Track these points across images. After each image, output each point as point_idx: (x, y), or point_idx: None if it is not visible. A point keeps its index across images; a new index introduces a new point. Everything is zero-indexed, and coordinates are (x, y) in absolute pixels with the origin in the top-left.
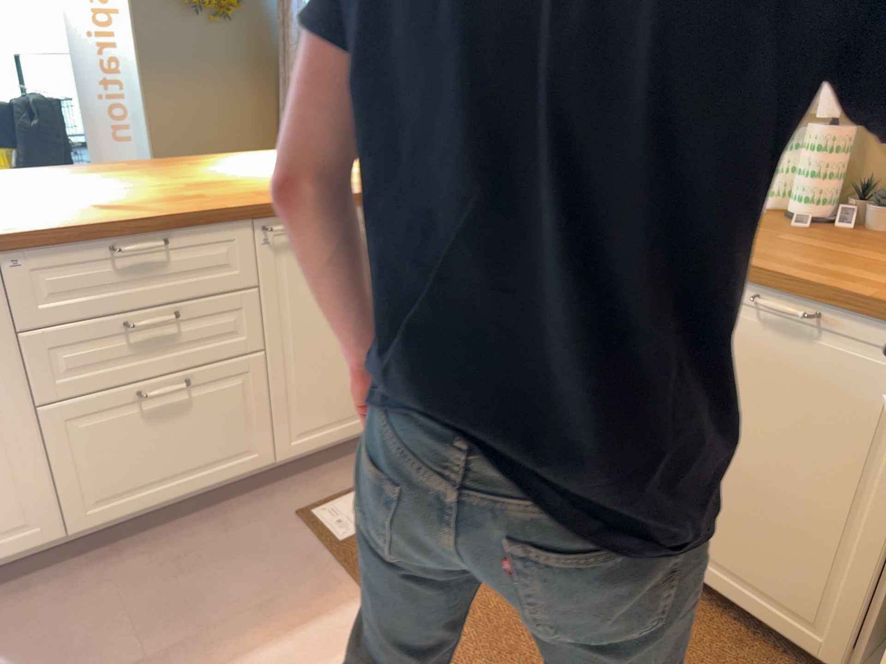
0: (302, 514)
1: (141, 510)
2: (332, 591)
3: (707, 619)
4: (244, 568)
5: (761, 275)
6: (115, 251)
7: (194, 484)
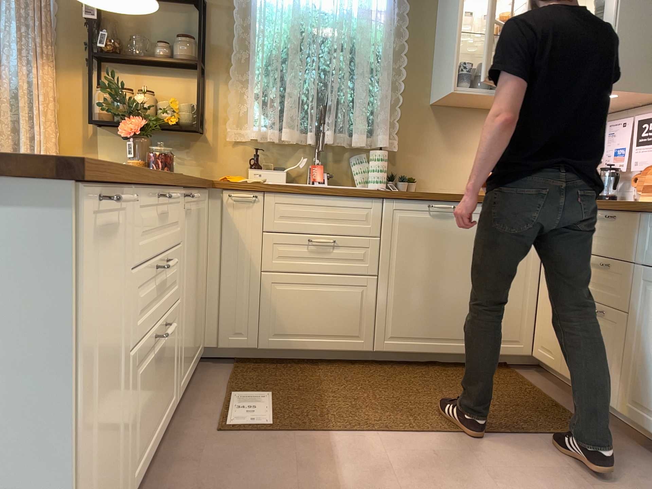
0: (222, 430)
1: (142, 470)
2: (311, 442)
3: (427, 370)
4: (246, 467)
5: (432, 195)
6: (163, 198)
7: (158, 434)
